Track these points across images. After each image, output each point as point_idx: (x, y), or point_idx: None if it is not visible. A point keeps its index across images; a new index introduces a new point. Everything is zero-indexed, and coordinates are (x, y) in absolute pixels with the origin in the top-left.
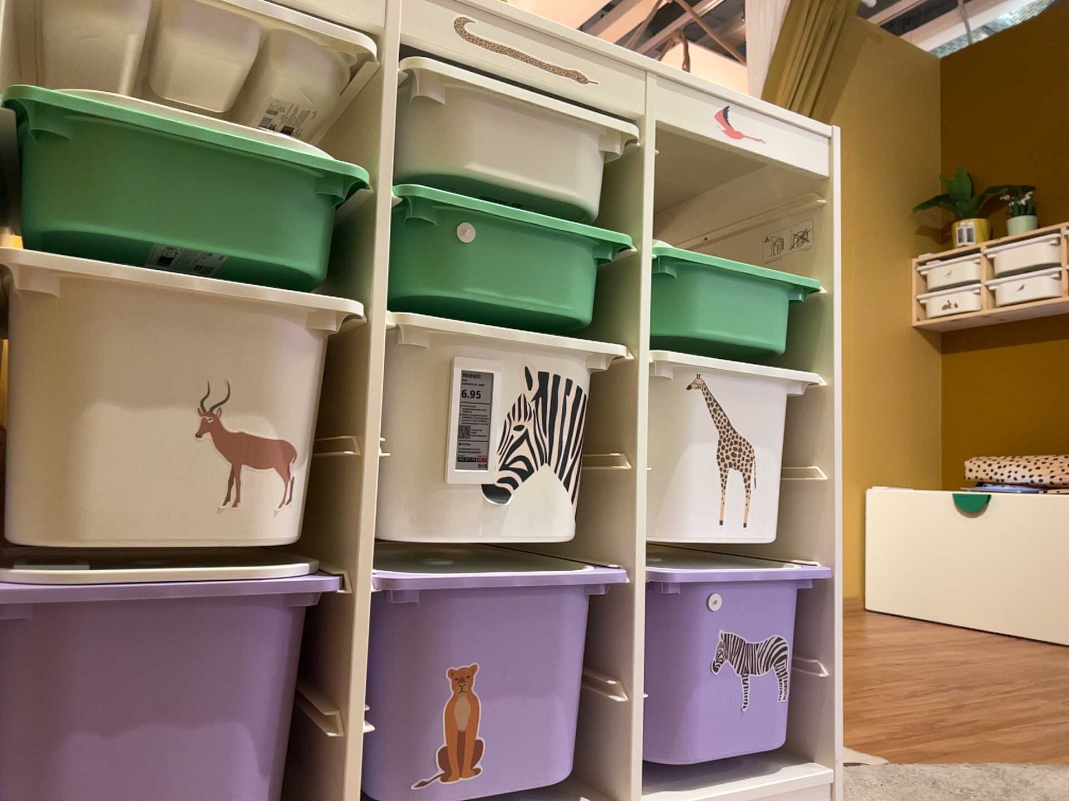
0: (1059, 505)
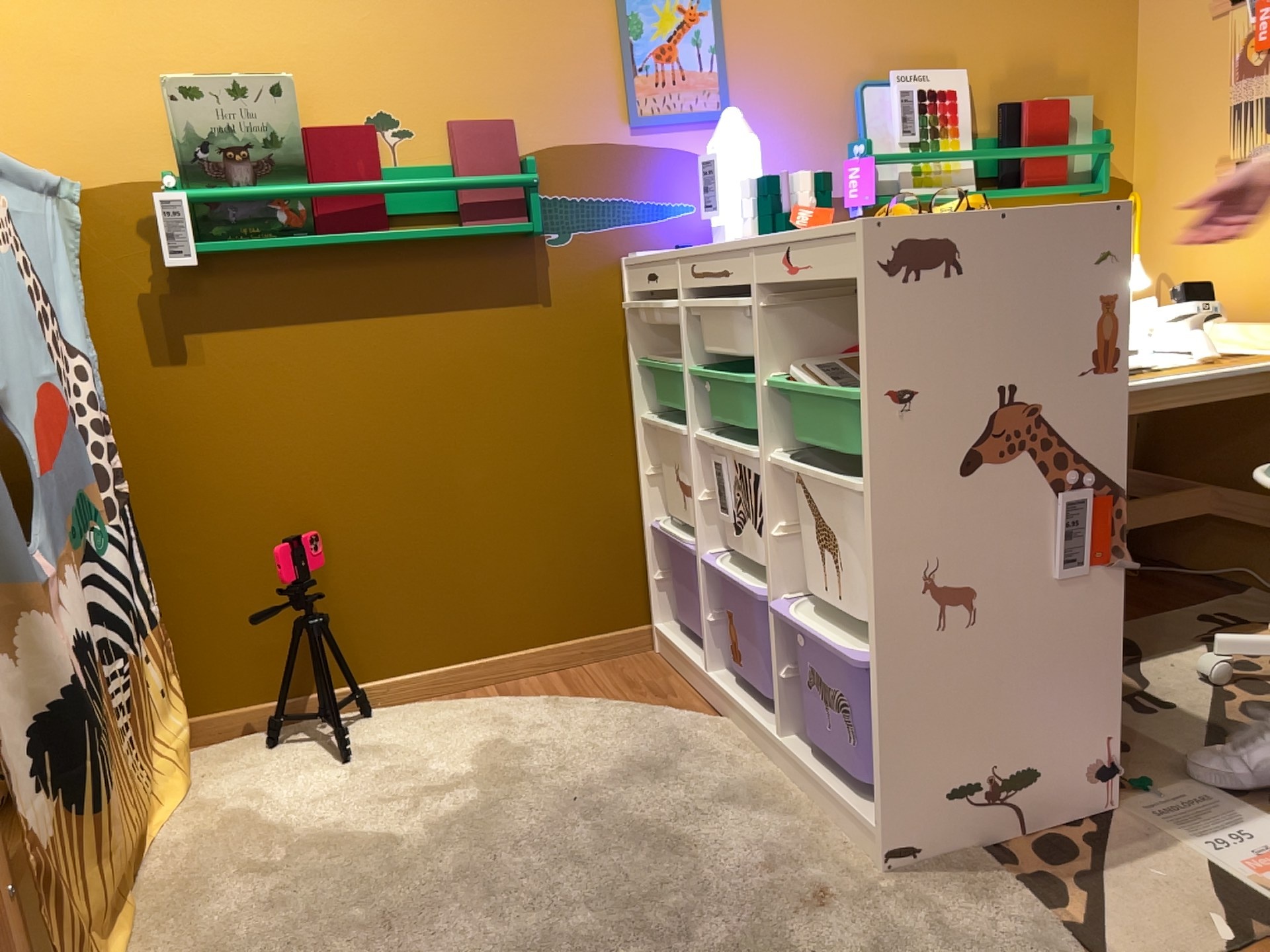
0: None
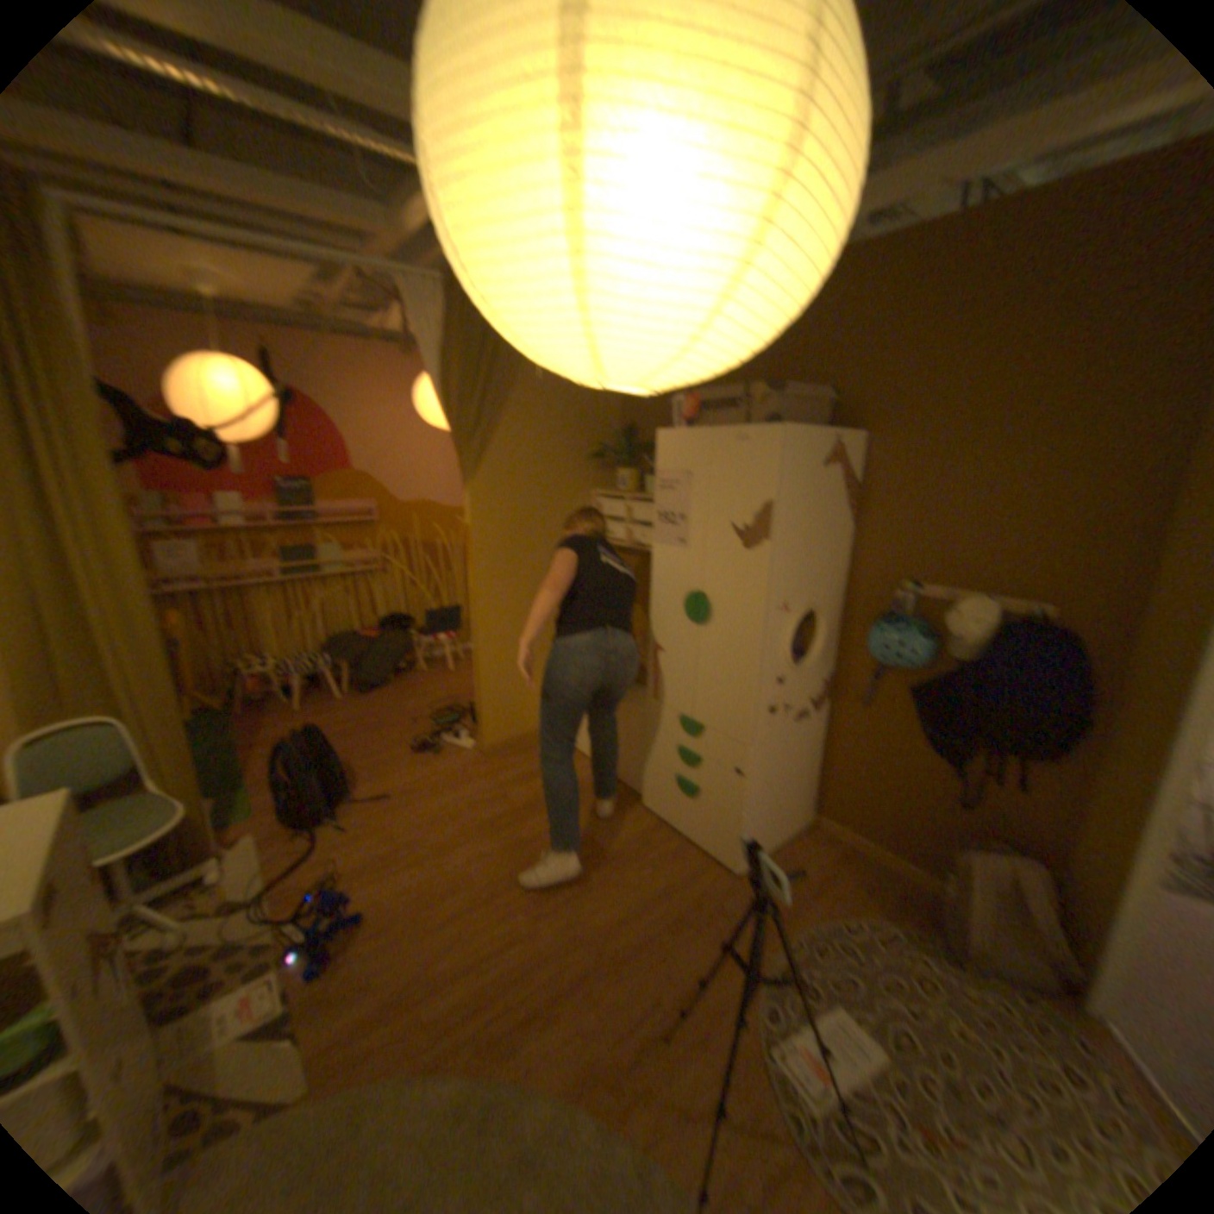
0: (634, 716)
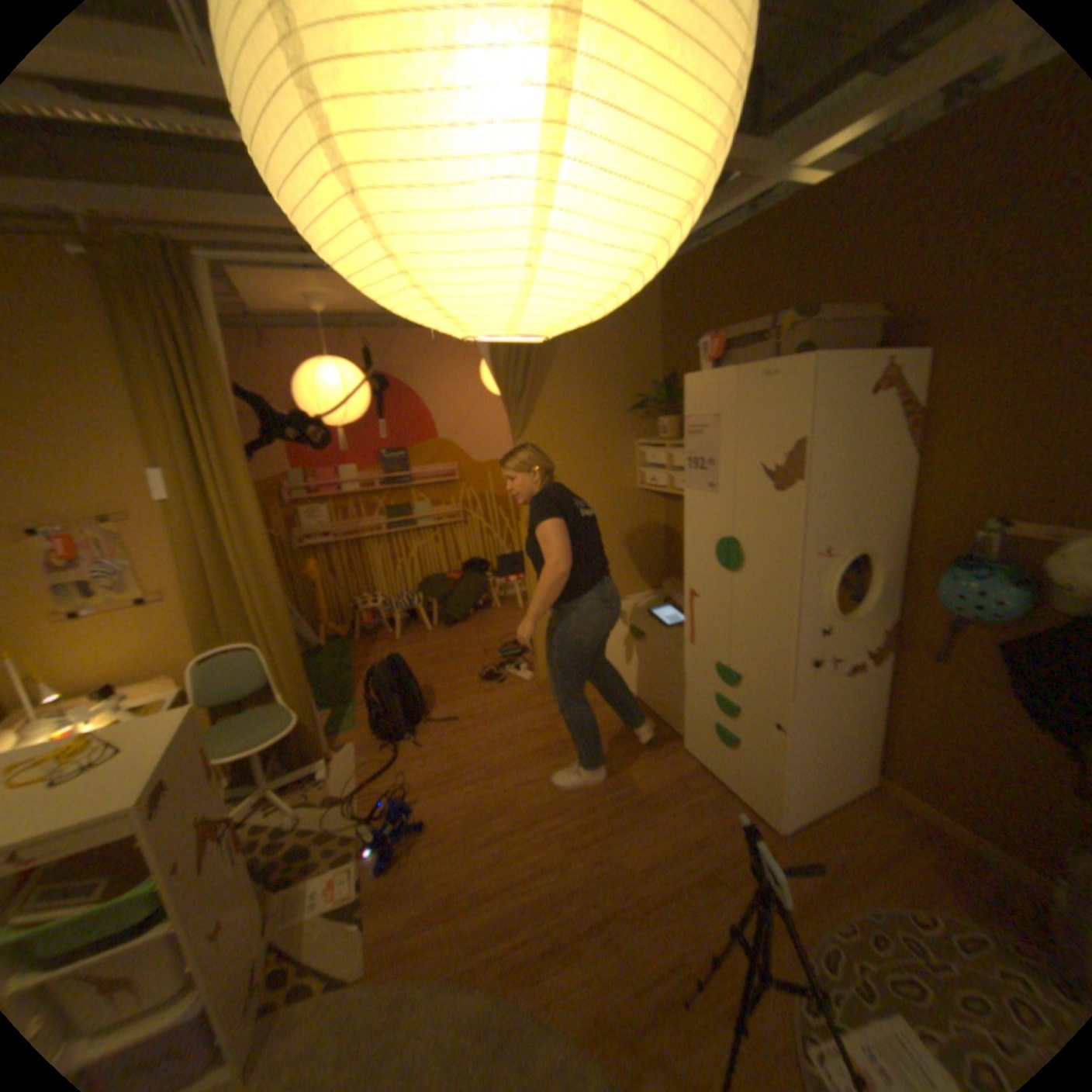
0: (673, 658)
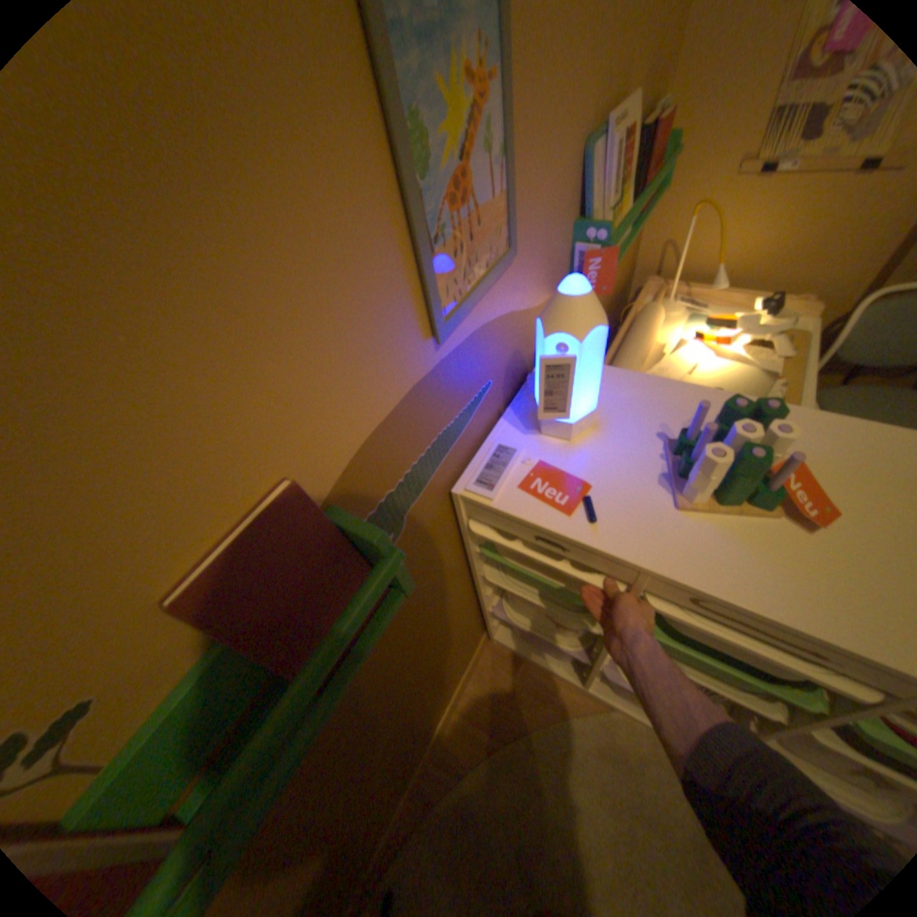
0: None
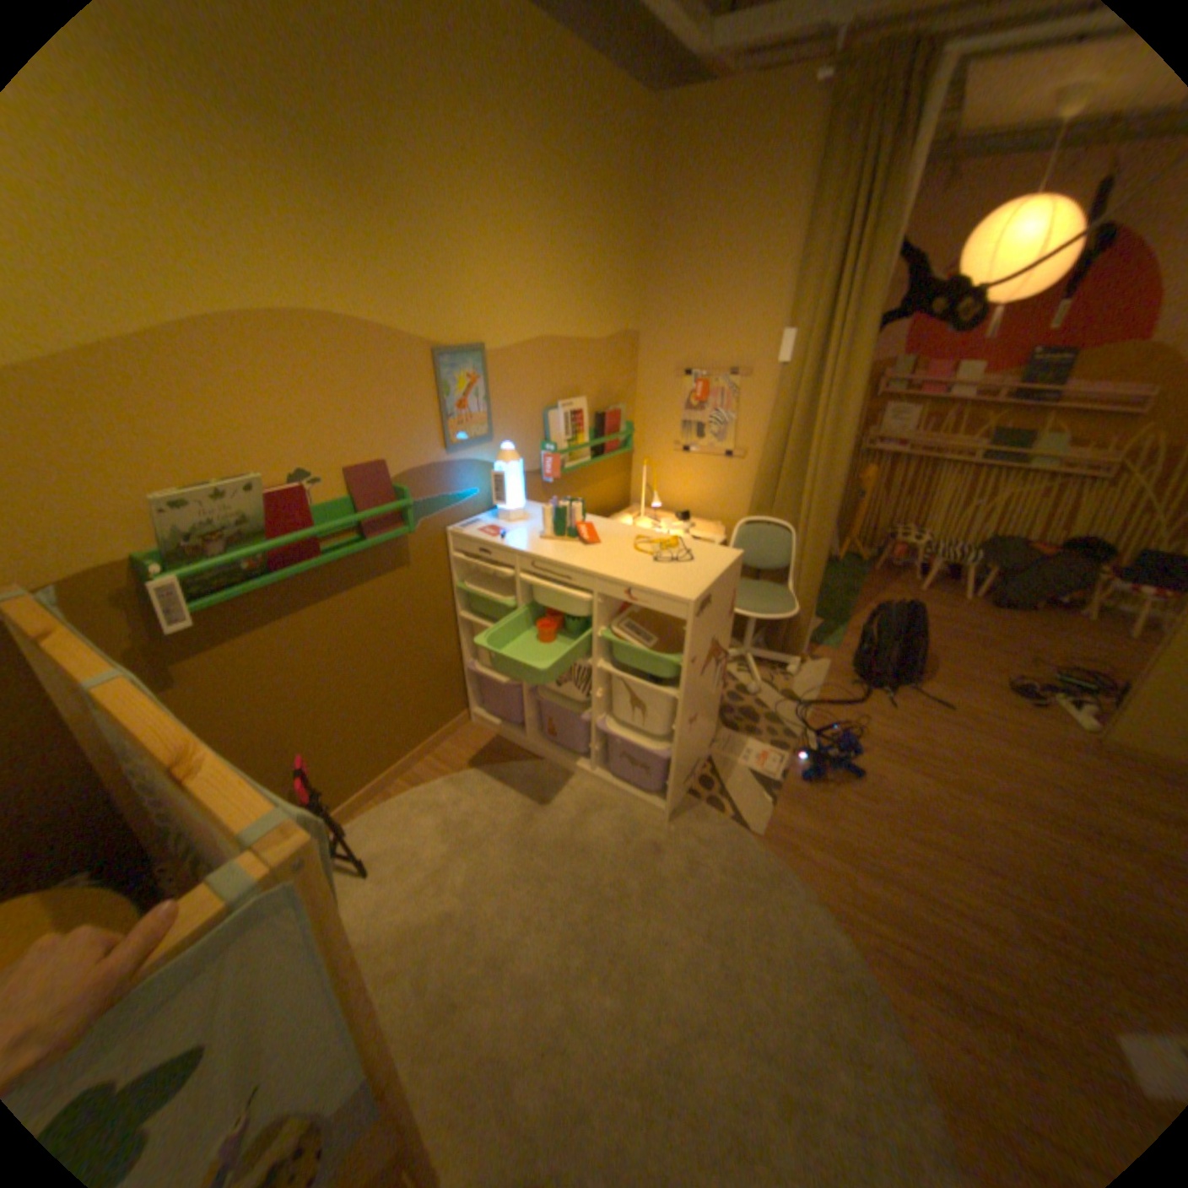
0: None
